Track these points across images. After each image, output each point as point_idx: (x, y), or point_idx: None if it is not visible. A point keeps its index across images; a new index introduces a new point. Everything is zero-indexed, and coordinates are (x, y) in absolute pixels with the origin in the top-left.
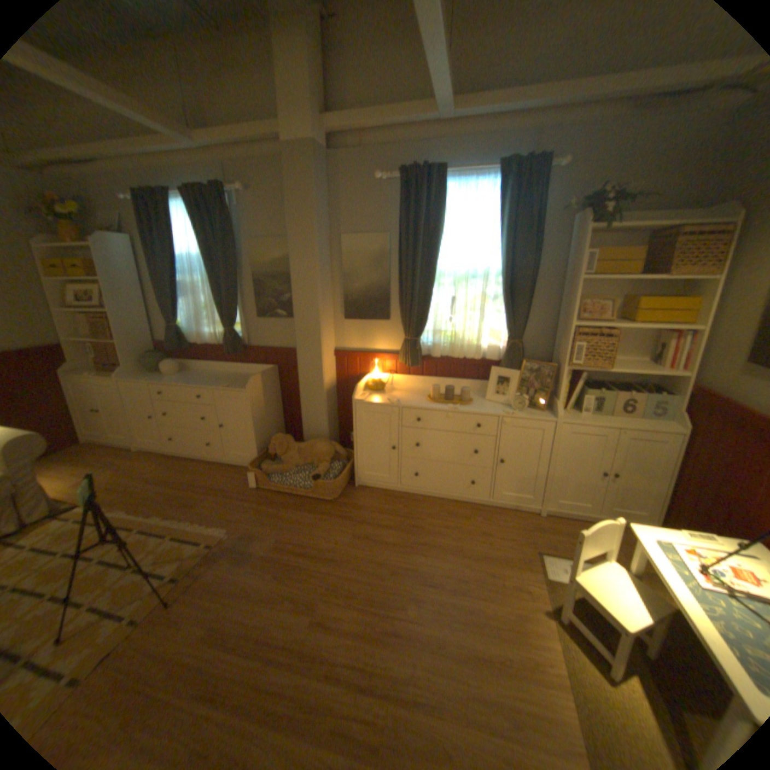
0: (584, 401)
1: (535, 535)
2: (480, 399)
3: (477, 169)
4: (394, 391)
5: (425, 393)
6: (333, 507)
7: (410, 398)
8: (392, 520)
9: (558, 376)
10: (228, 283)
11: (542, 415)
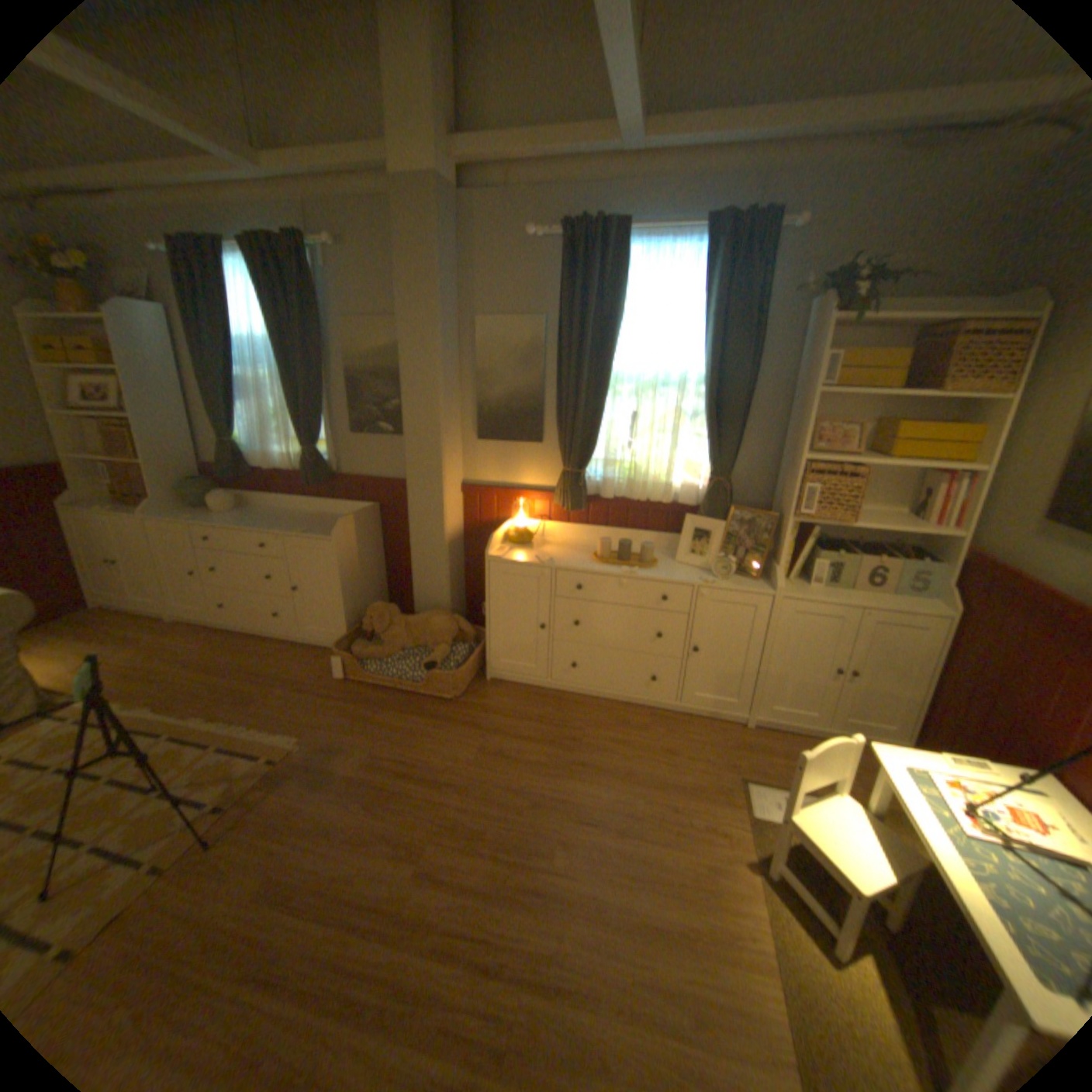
0: (815, 567)
1: (738, 755)
2: (669, 560)
3: (676, 227)
4: (546, 545)
5: (590, 549)
6: (454, 708)
7: (568, 556)
8: (537, 728)
9: (780, 530)
10: (309, 380)
11: (754, 586)
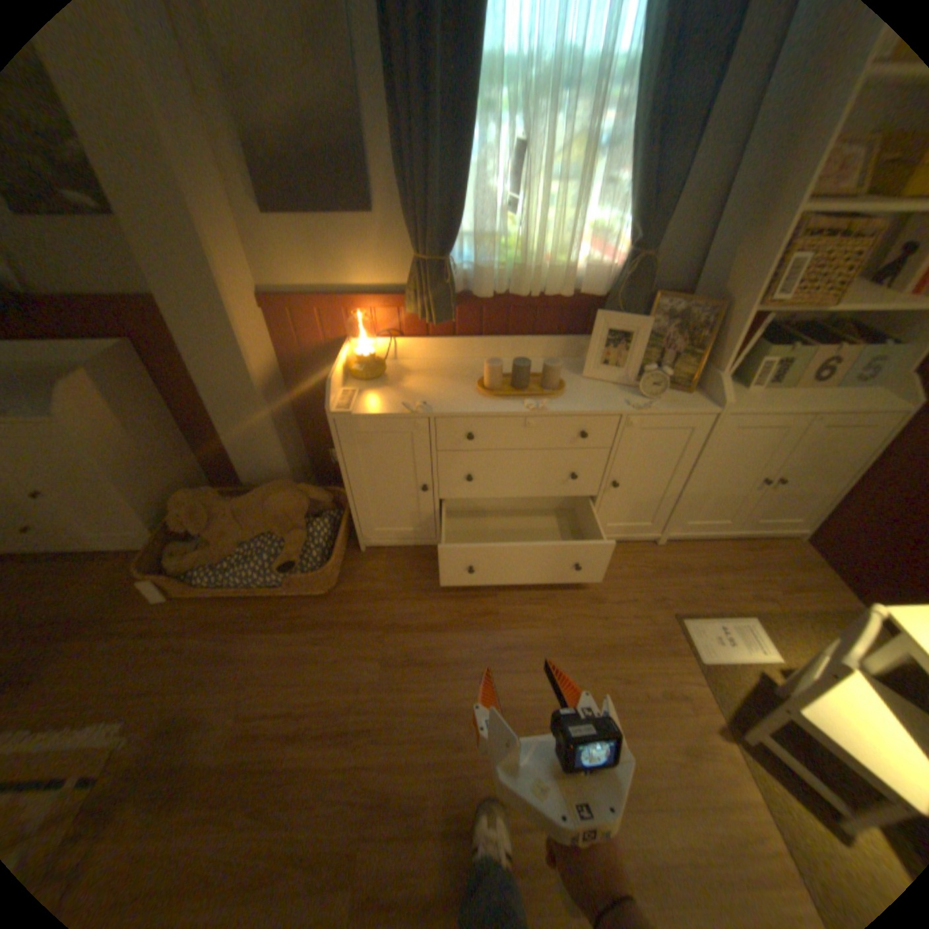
0: (758, 366)
1: (660, 582)
2: (573, 375)
3: None
4: (405, 373)
5: (467, 371)
6: (332, 604)
7: (444, 390)
8: (441, 607)
9: (725, 323)
10: None
11: (692, 402)
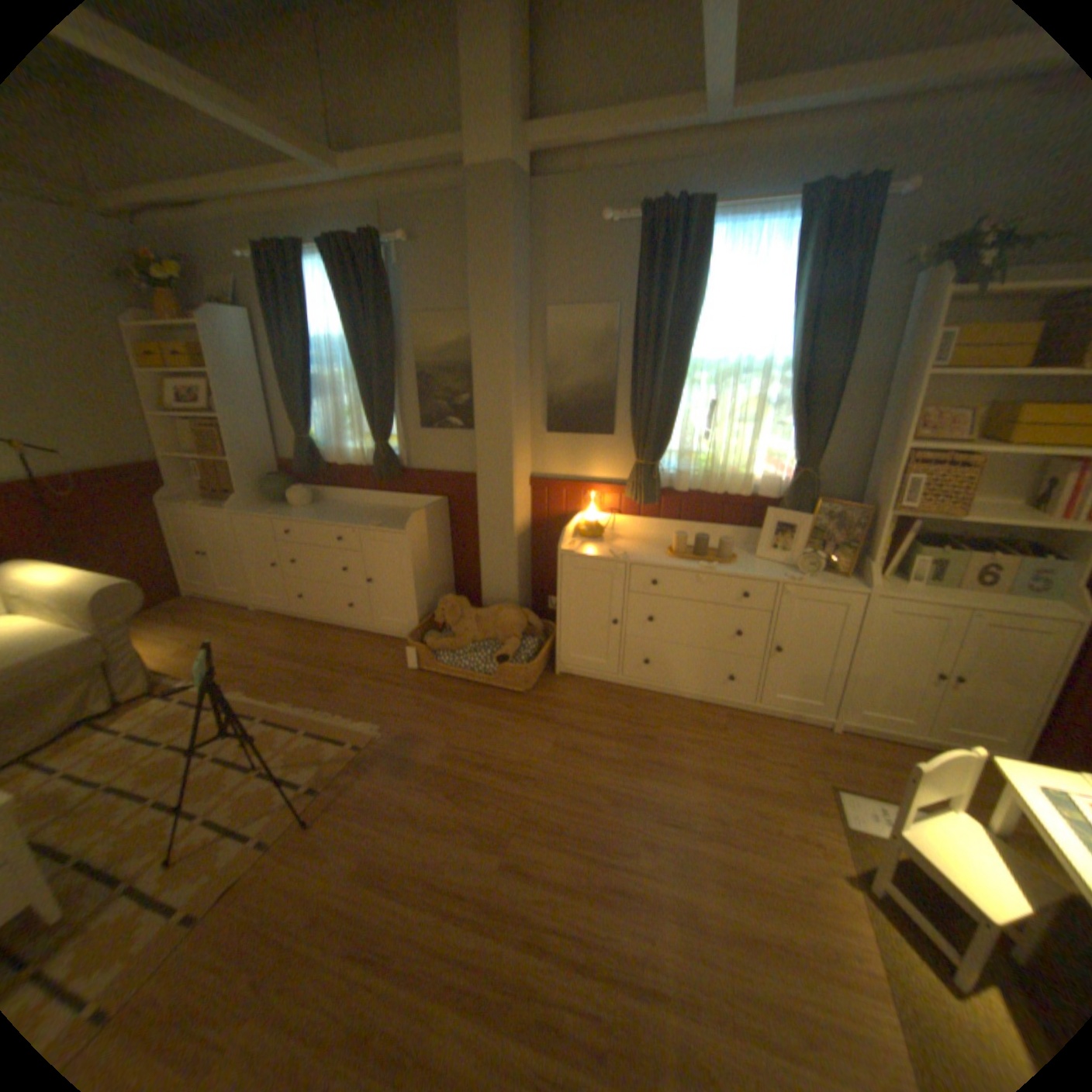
0: (915, 564)
1: (825, 761)
2: (748, 555)
3: (765, 203)
4: (616, 539)
5: (662, 543)
6: (525, 701)
7: (641, 550)
8: (610, 725)
9: (875, 525)
10: (382, 377)
11: (846, 584)
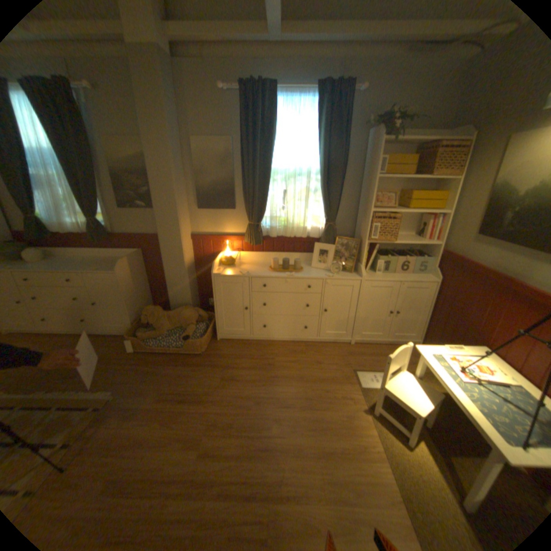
0: (377, 264)
1: (349, 358)
2: (307, 267)
3: (301, 87)
4: (242, 264)
5: (266, 264)
6: (202, 358)
7: (256, 269)
8: (249, 362)
9: (361, 247)
10: (85, 176)
11: (351, 276)
